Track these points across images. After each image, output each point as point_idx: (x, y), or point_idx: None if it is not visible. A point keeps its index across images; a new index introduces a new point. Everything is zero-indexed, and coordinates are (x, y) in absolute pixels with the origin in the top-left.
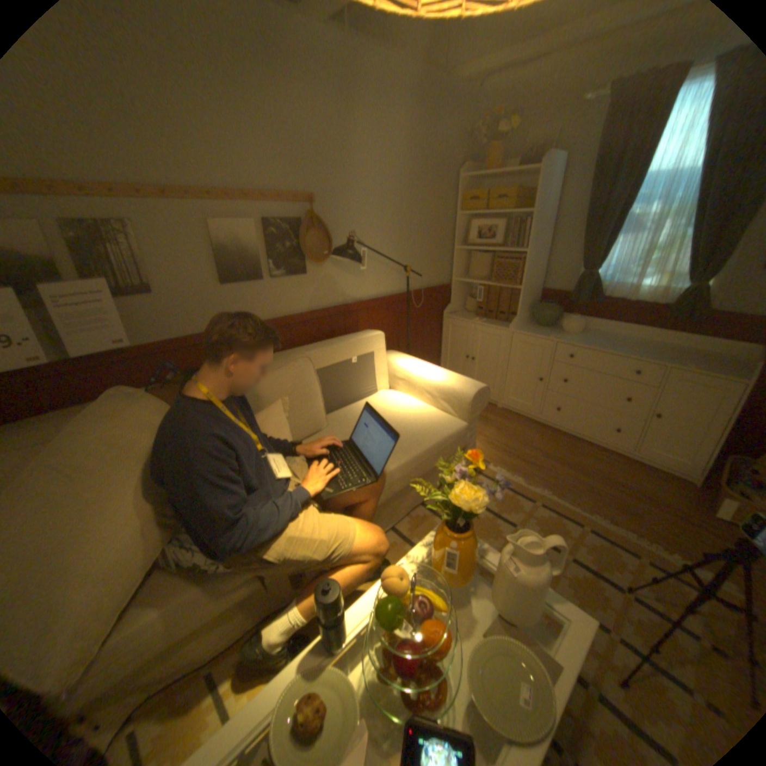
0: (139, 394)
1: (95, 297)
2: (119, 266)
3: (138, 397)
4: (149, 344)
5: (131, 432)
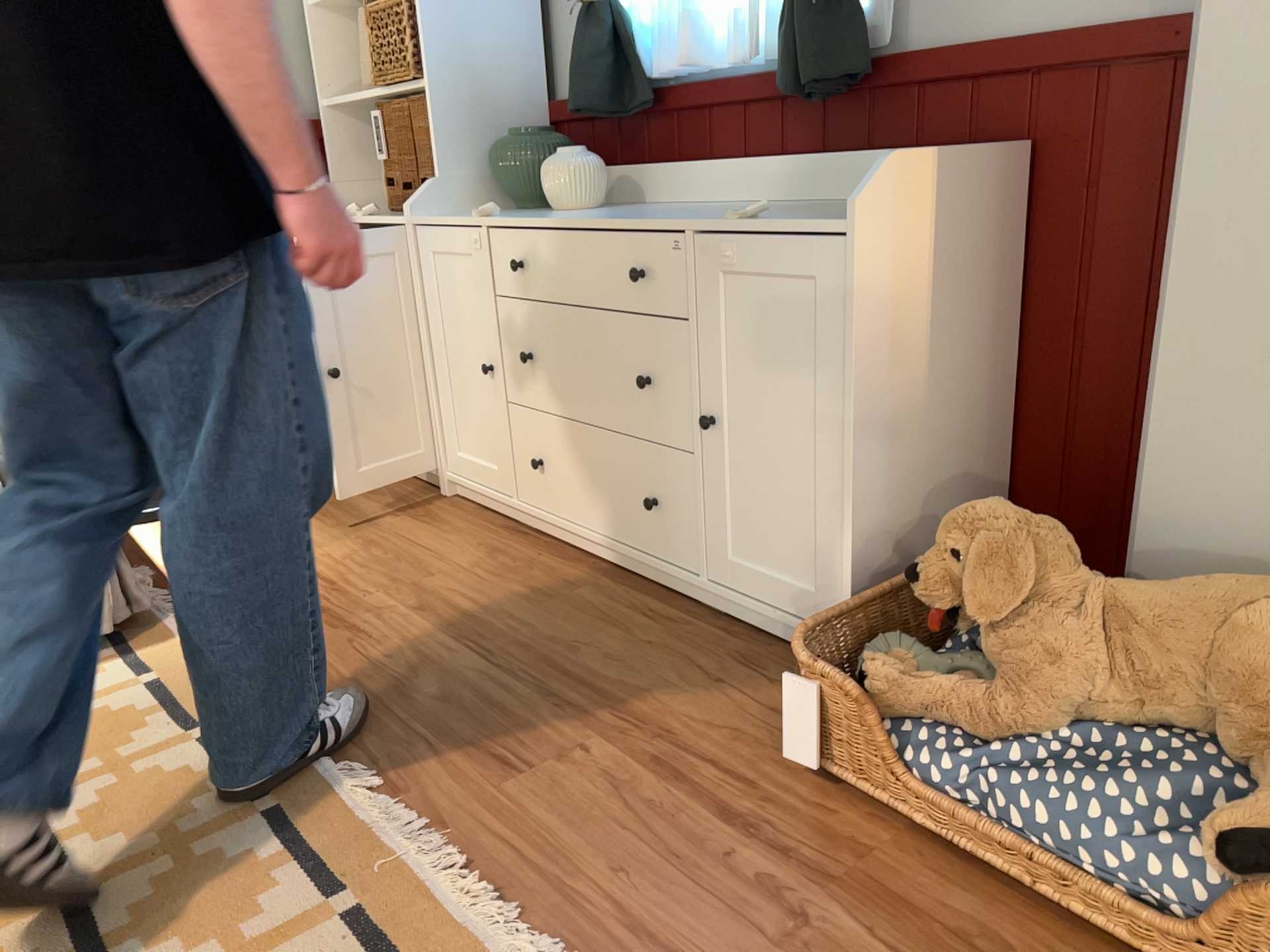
0: None
1: None
2: None
3: None
4: None
5: None
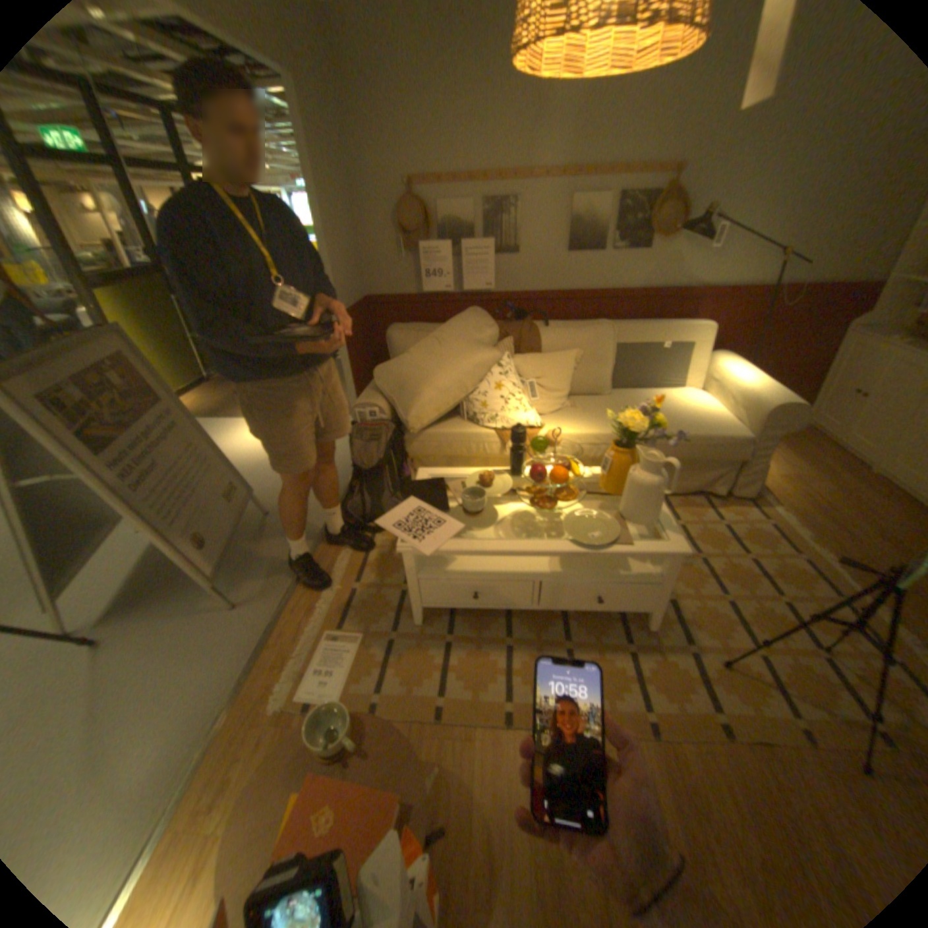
0: (486, 321)
1: (484, 252)
2: (504, 232)
3: (485, 323)
4: (505, 293)
5: (474, 341)
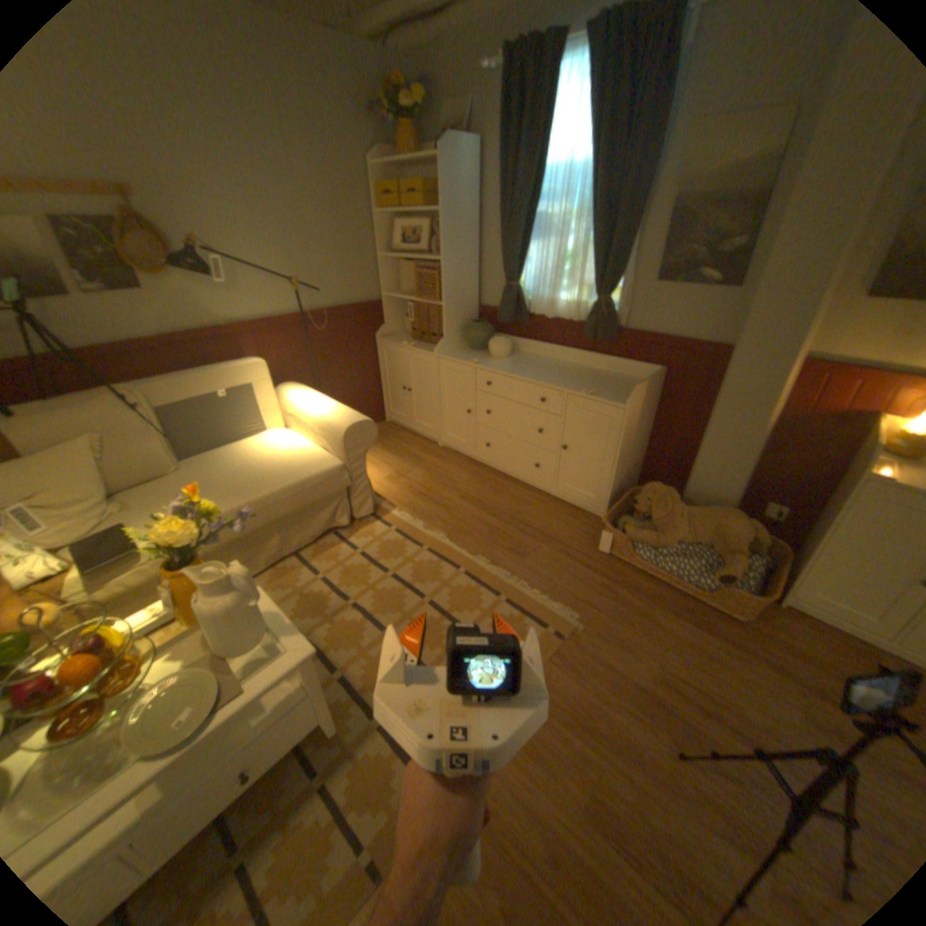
0: None
1: None
2: None
3: None
4: None
5: None
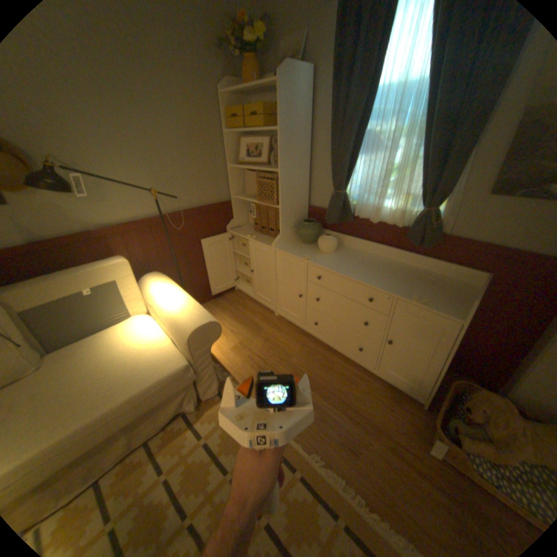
0: None
1: None
2: None
3: None
4: None
5: None
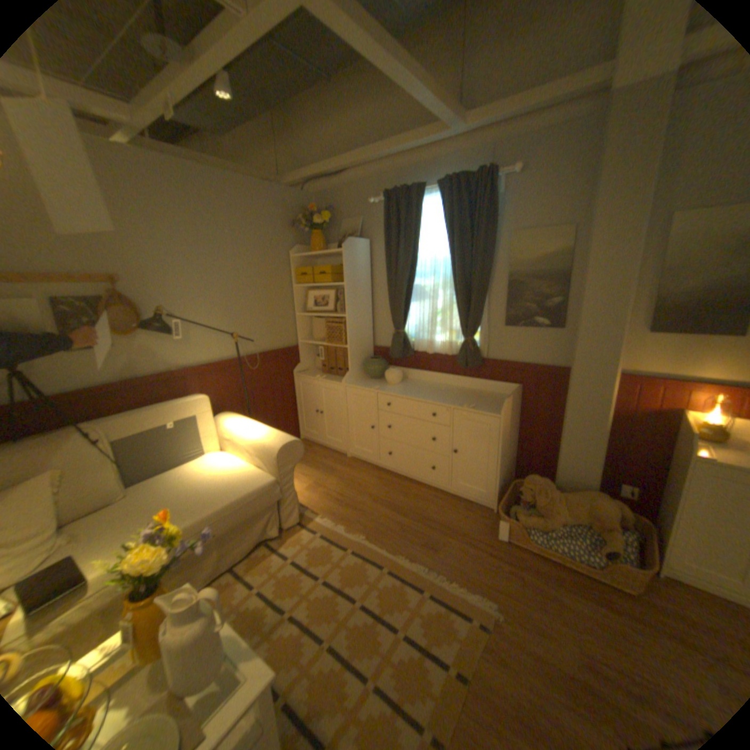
0: None
1: None
2: None
3: None
4: None
5: None
